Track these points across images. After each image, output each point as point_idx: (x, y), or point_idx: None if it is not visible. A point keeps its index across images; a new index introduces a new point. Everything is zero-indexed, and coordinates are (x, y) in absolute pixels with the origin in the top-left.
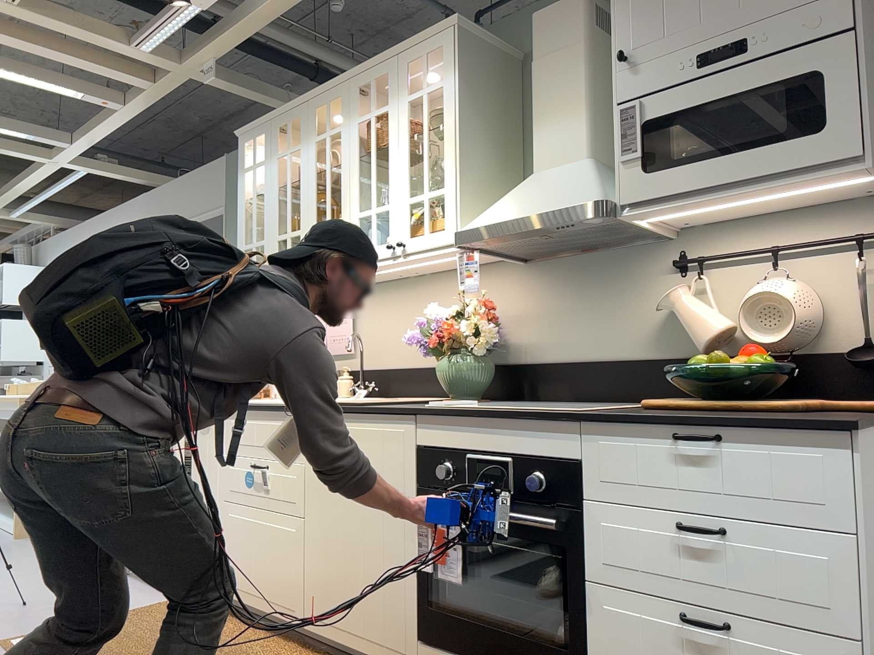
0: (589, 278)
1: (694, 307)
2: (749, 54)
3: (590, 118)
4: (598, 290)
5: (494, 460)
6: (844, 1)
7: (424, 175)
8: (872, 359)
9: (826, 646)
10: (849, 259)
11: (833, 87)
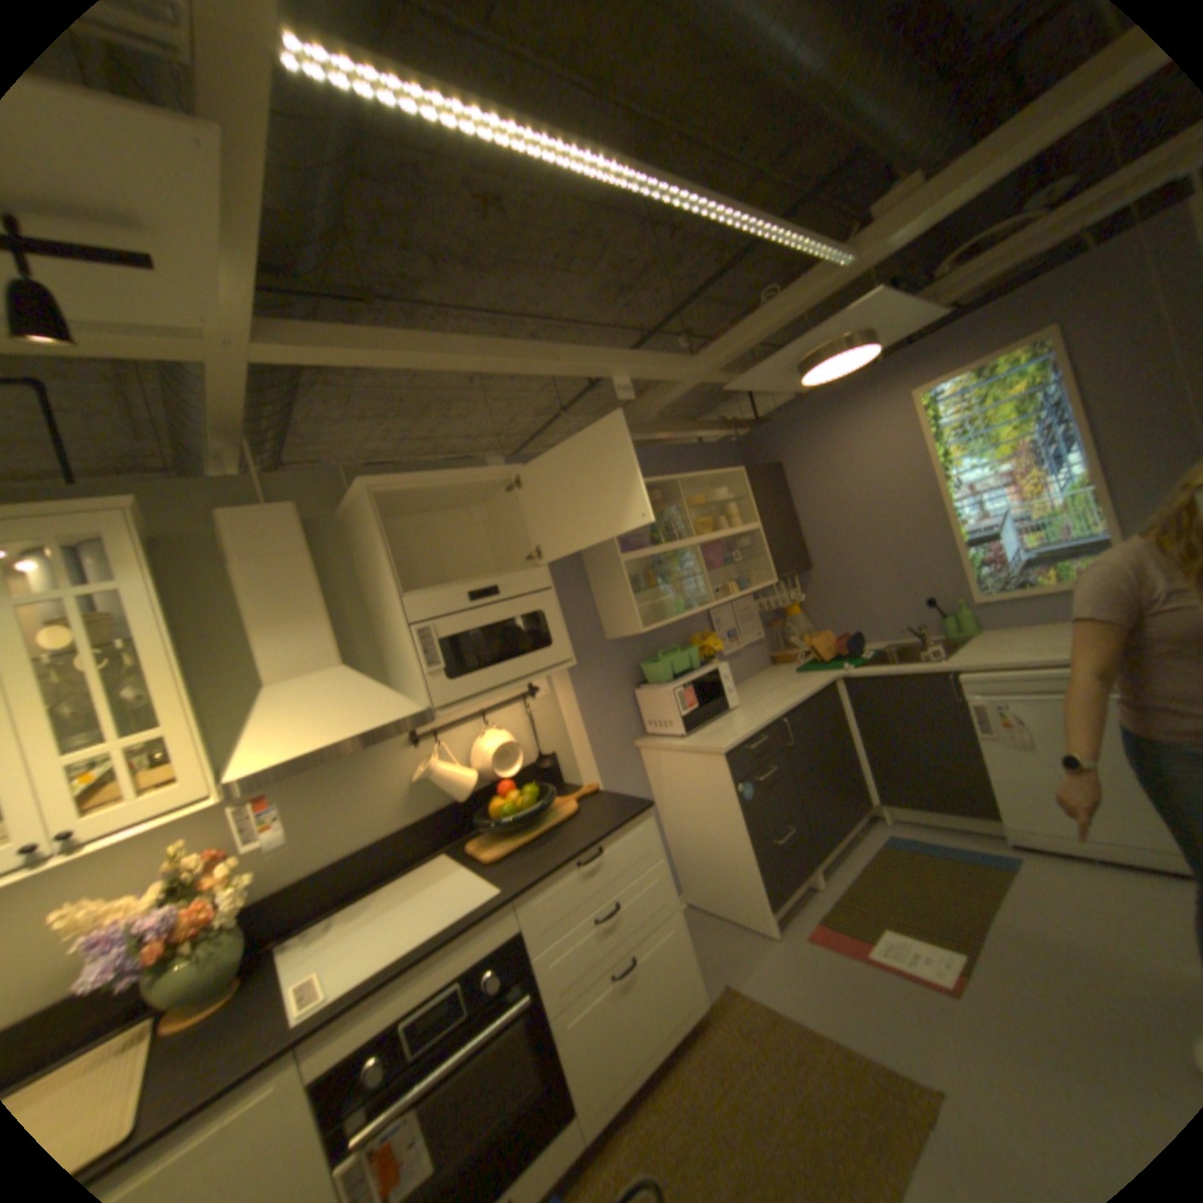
0: (320, 778)
1: (450, 772)
2: (503, 596)
3: (330, 627)
4: (334, 787)
5: (433, 1006)
6: (544, 573)
7: (100, 718)
8: (549, 766)
9: (667, 928)
10: (523, 711)
11: (551, 622)
